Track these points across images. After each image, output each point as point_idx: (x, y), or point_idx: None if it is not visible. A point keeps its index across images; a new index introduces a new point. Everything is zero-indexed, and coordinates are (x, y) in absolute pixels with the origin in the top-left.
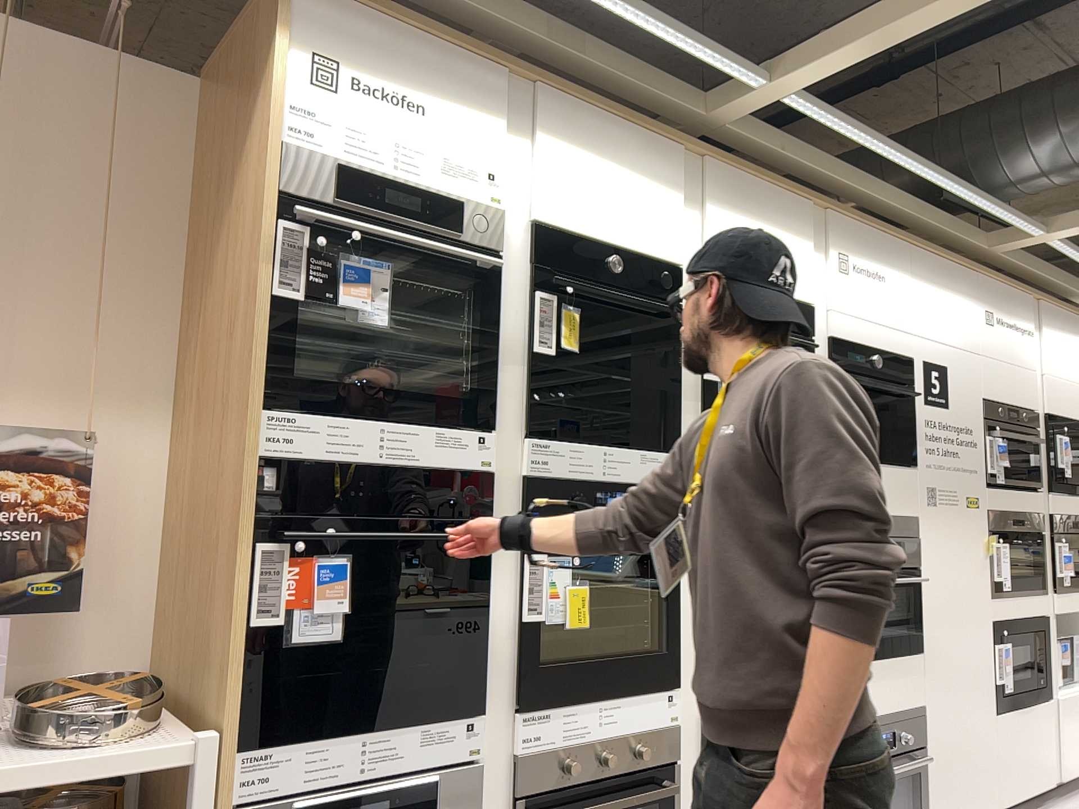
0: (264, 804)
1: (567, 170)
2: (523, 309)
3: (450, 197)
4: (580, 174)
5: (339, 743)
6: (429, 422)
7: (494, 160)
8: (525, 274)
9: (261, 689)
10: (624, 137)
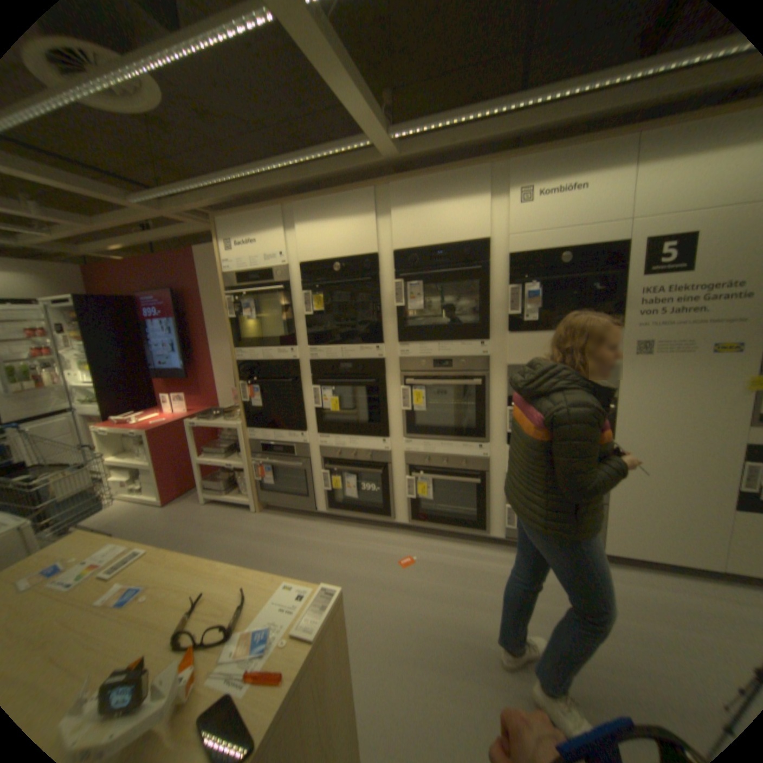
0: (251, 446)
1: (309, 229)
2: (301, 298)
3: (264, 266)
4: (315, 228)
5: (265, 436)
6: (272, 348)
7: (277, 242)
8: (299, 284)
9: (247, 419)
10: (337, 194)
